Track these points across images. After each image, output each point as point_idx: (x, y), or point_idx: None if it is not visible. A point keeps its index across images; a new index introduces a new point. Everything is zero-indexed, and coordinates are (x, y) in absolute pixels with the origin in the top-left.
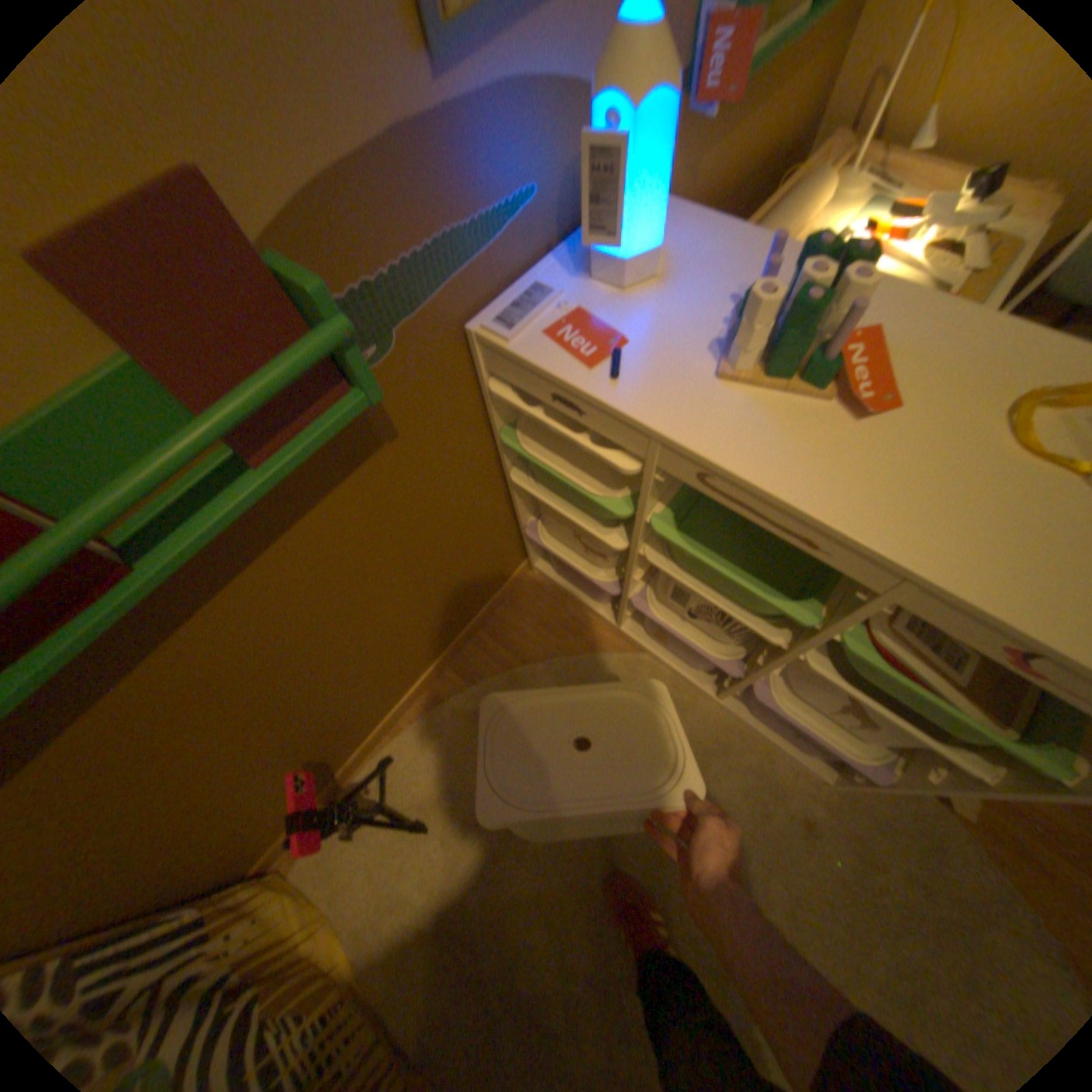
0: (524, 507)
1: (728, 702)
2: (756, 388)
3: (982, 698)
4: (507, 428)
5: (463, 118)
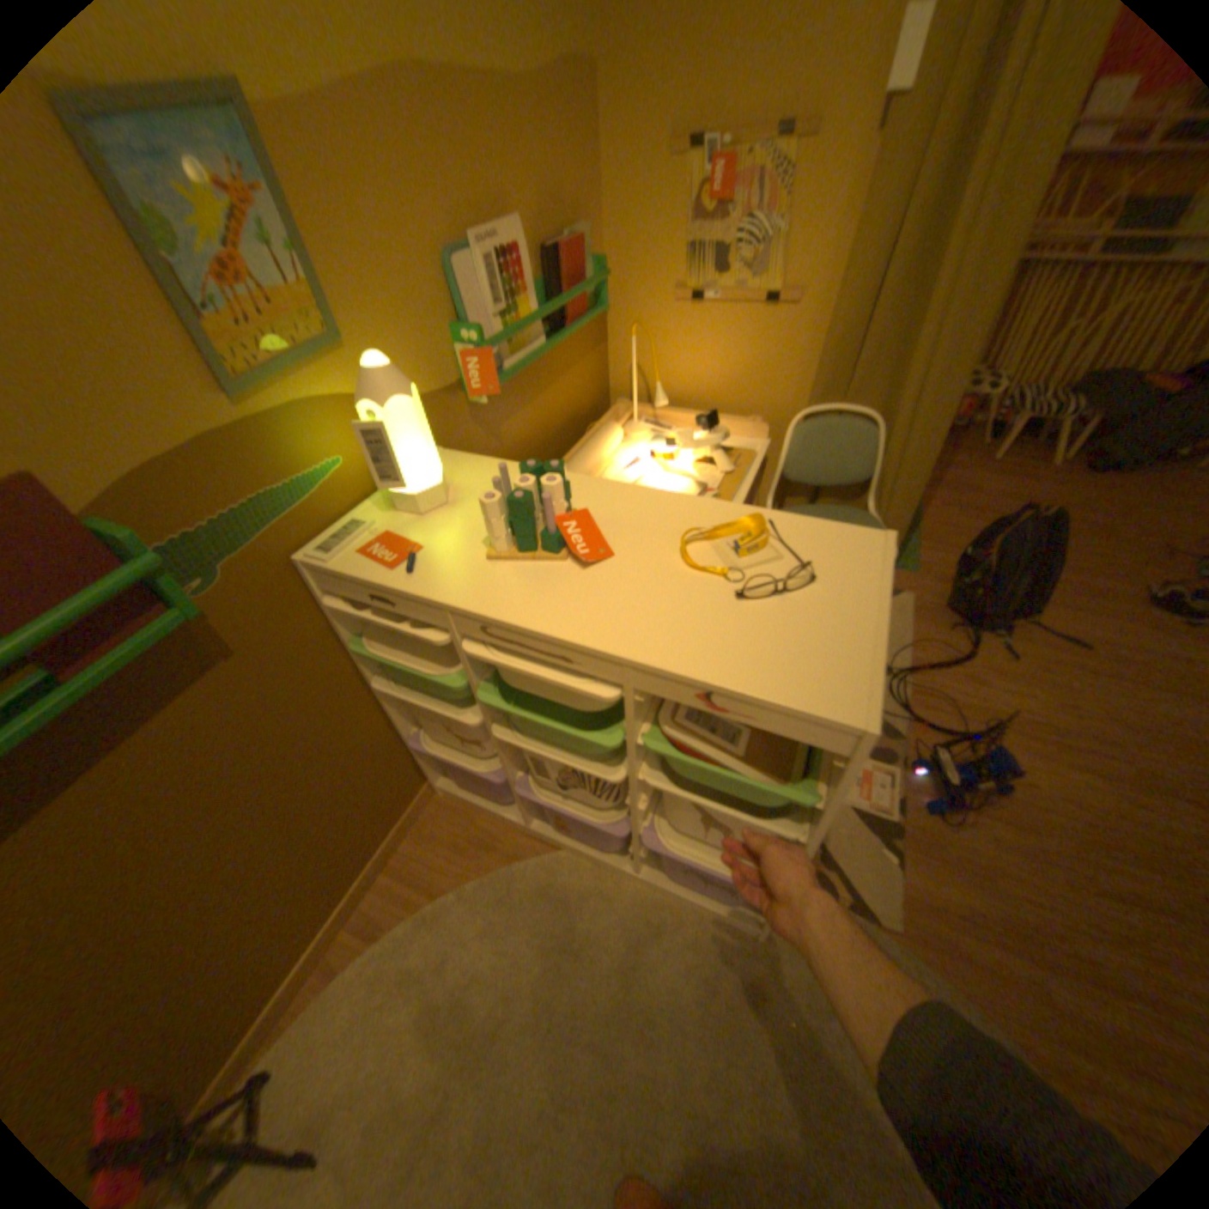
0: (401, 716)
1: (647, 875)
2: (514, 561)
3: (760, 763)
4: (356, 637)
5: (263, 424)
